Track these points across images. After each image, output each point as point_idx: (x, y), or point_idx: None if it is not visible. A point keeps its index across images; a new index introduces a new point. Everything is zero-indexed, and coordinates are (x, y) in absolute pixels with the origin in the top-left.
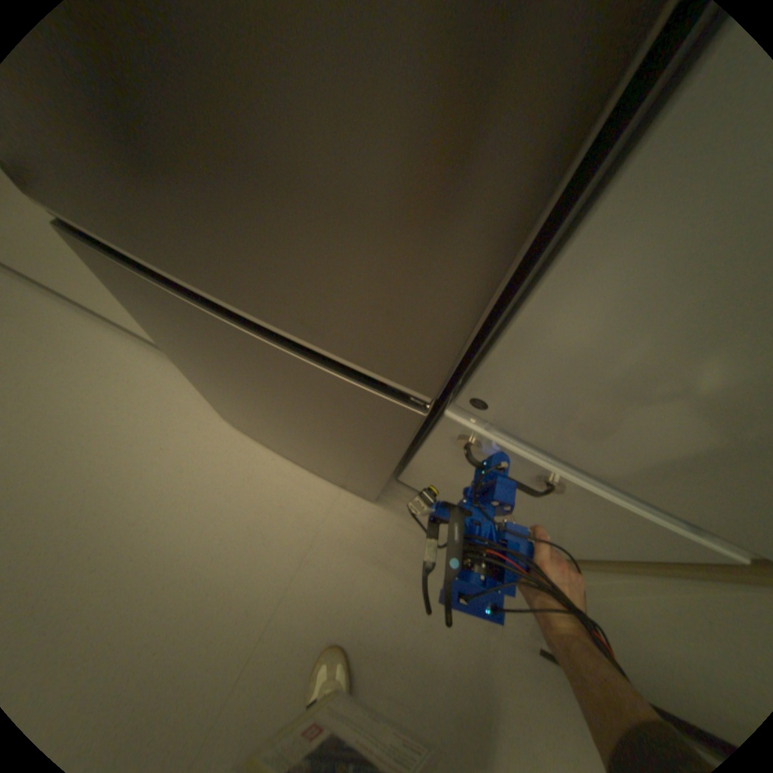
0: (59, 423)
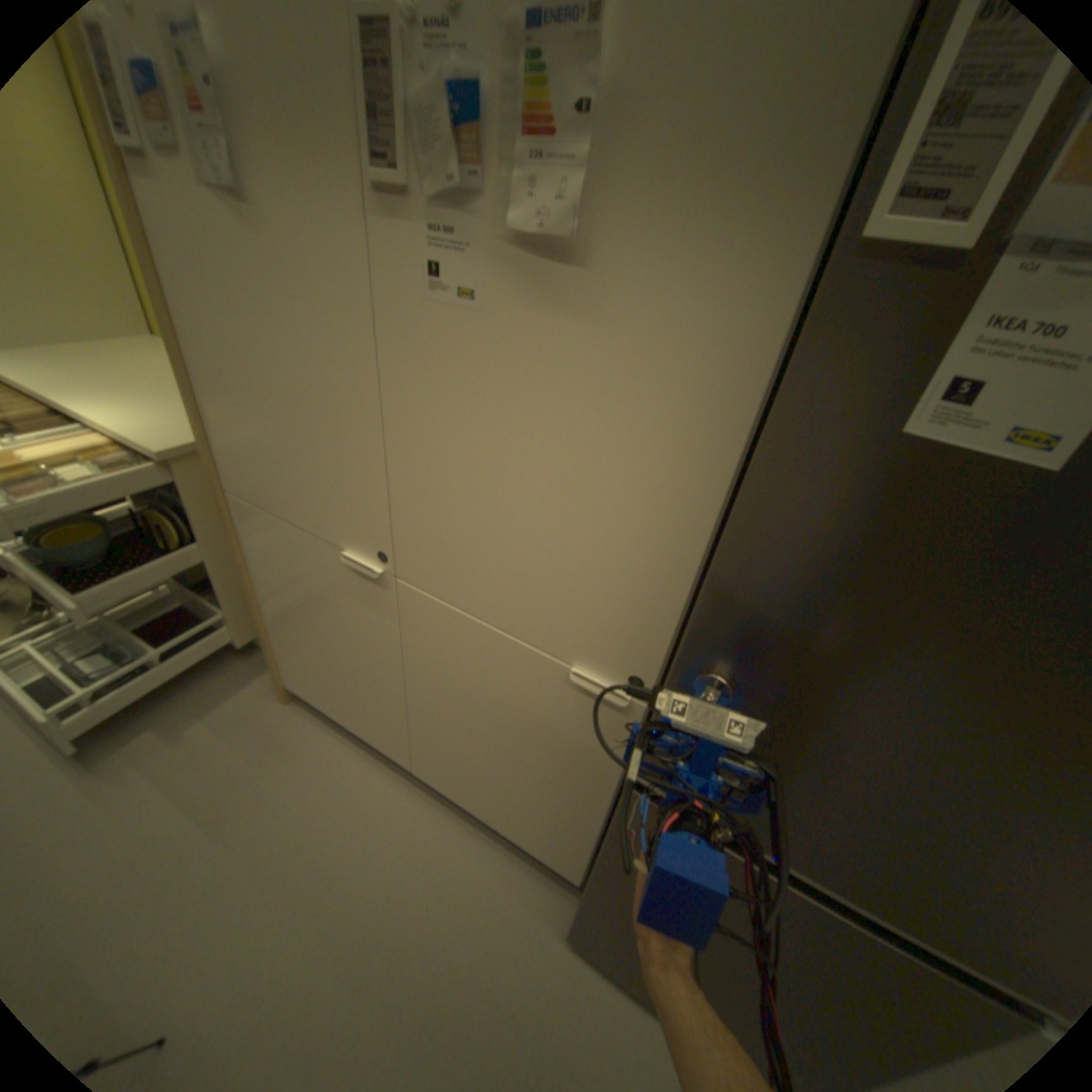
0: (362, 938)
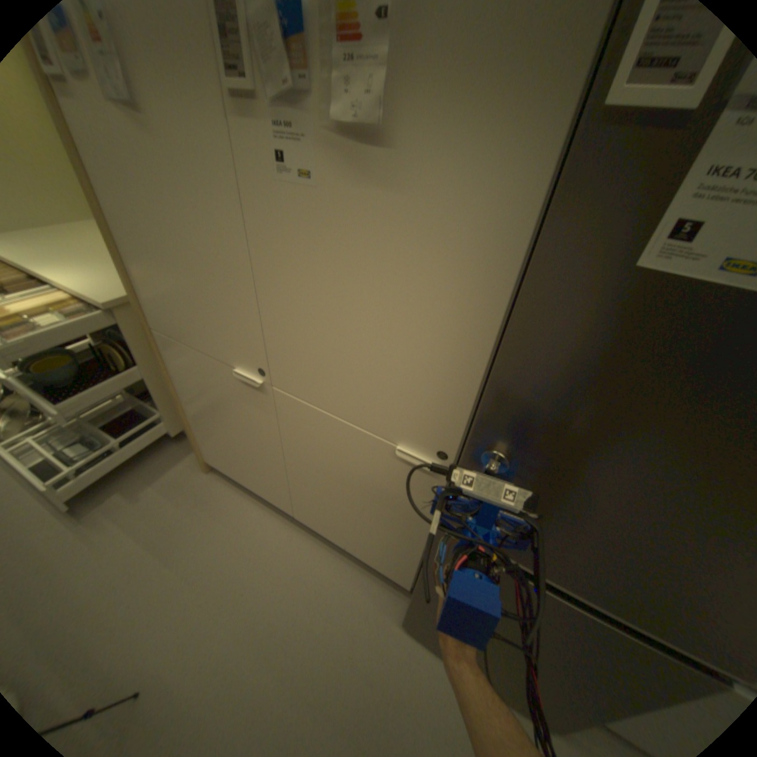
0: (265, 627)
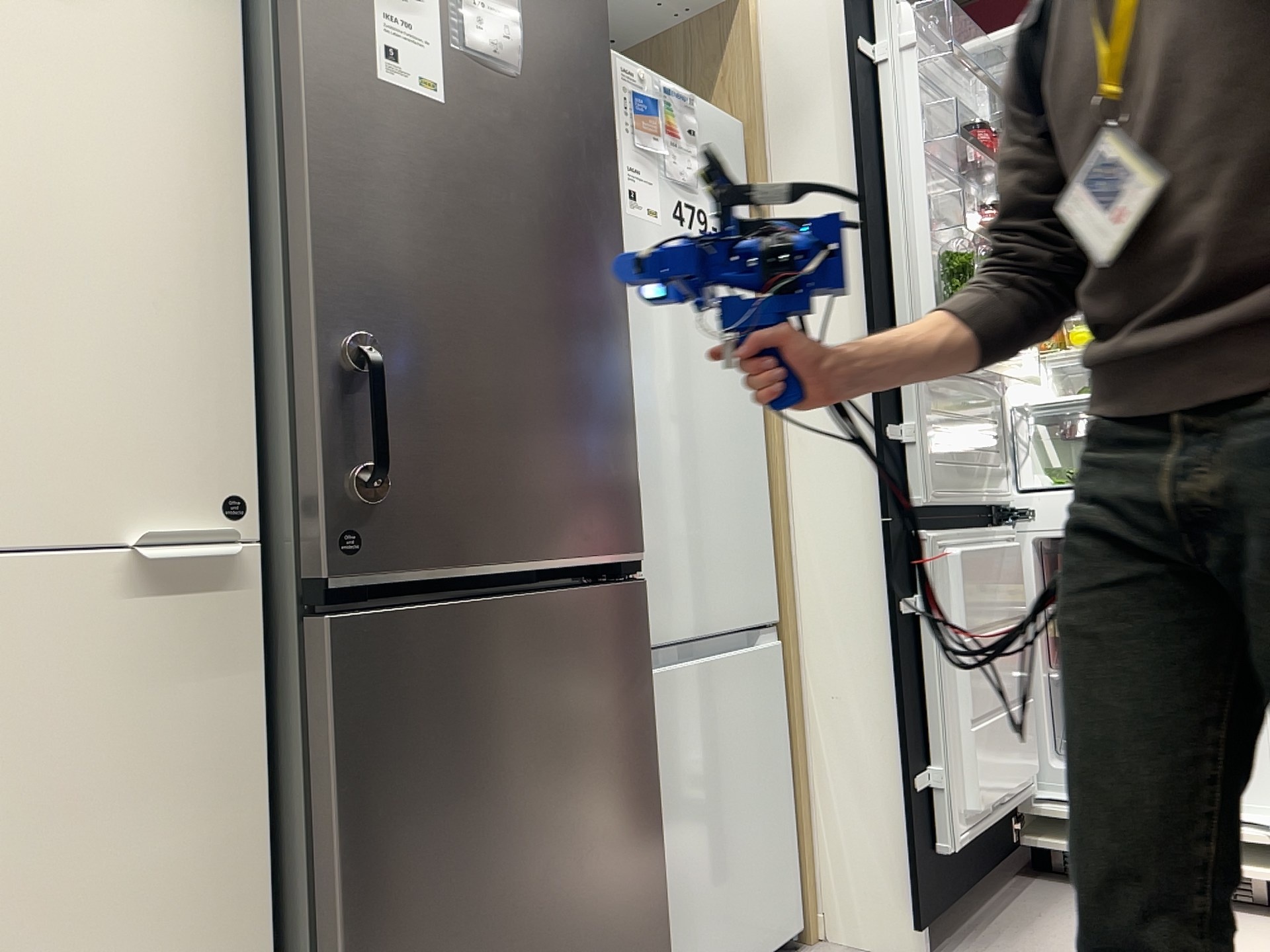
0: None
